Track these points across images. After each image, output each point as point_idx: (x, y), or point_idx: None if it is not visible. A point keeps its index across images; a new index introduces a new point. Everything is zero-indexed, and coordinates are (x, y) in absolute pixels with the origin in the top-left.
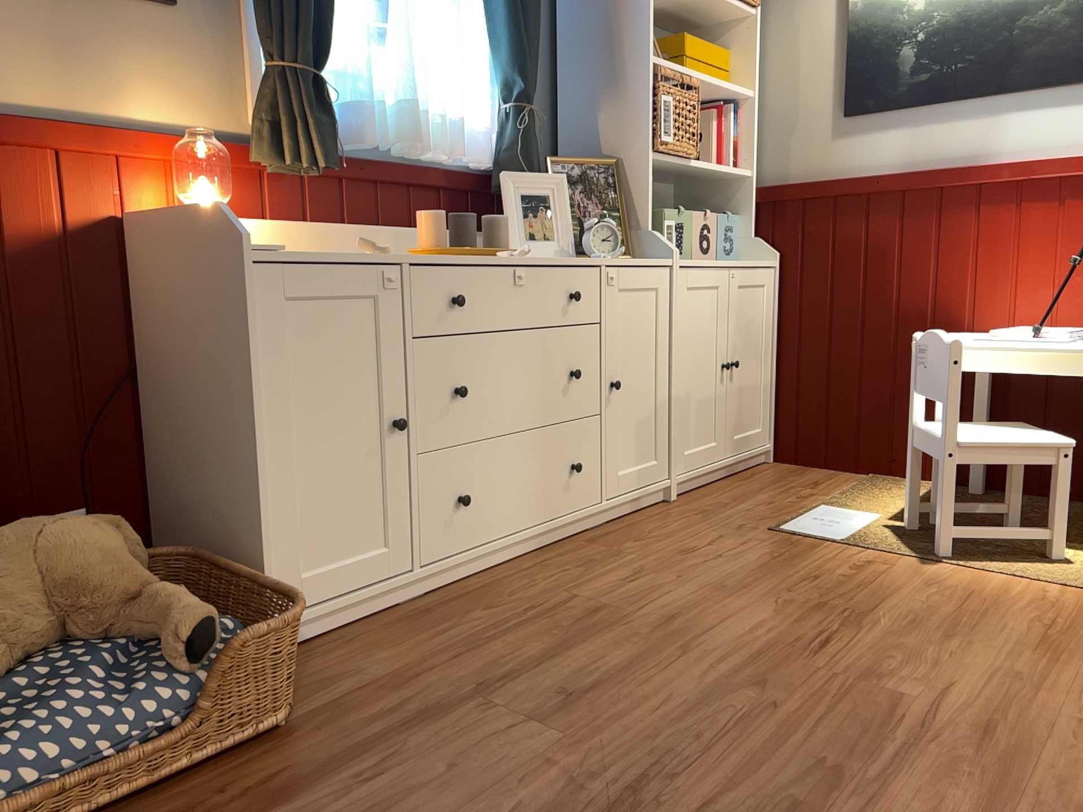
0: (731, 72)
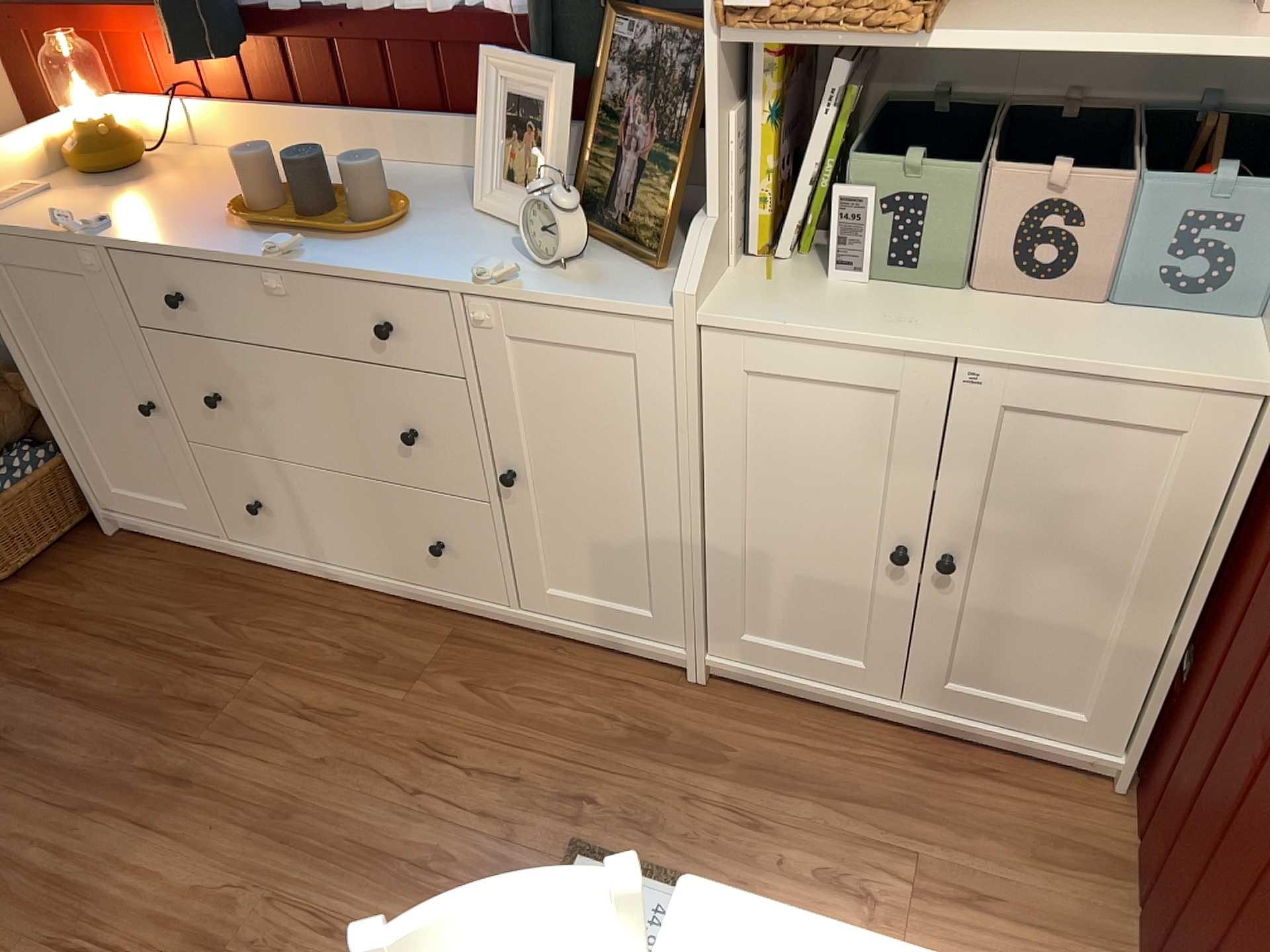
0: None
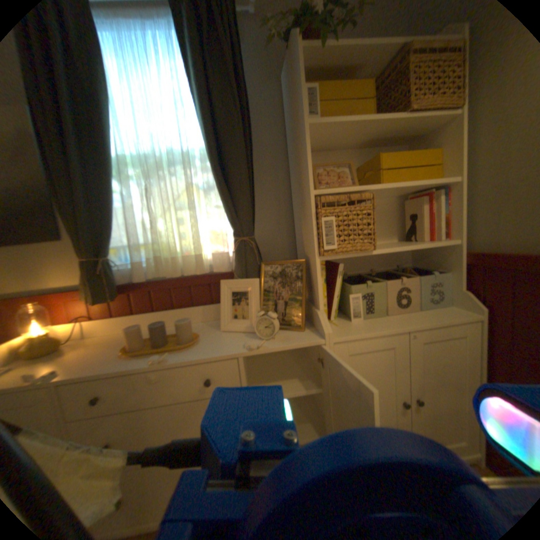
0: (445, 162)
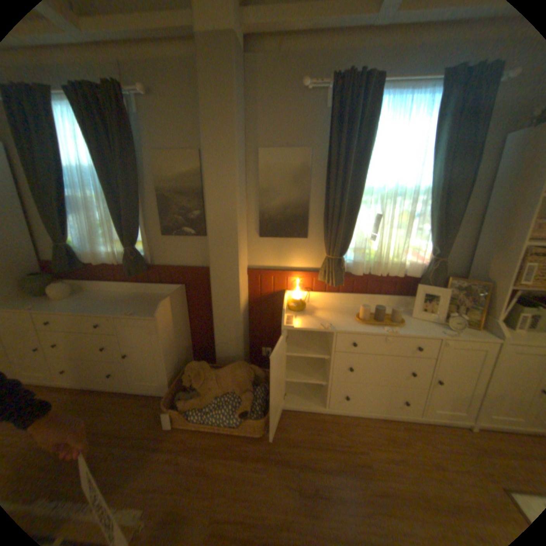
0: None
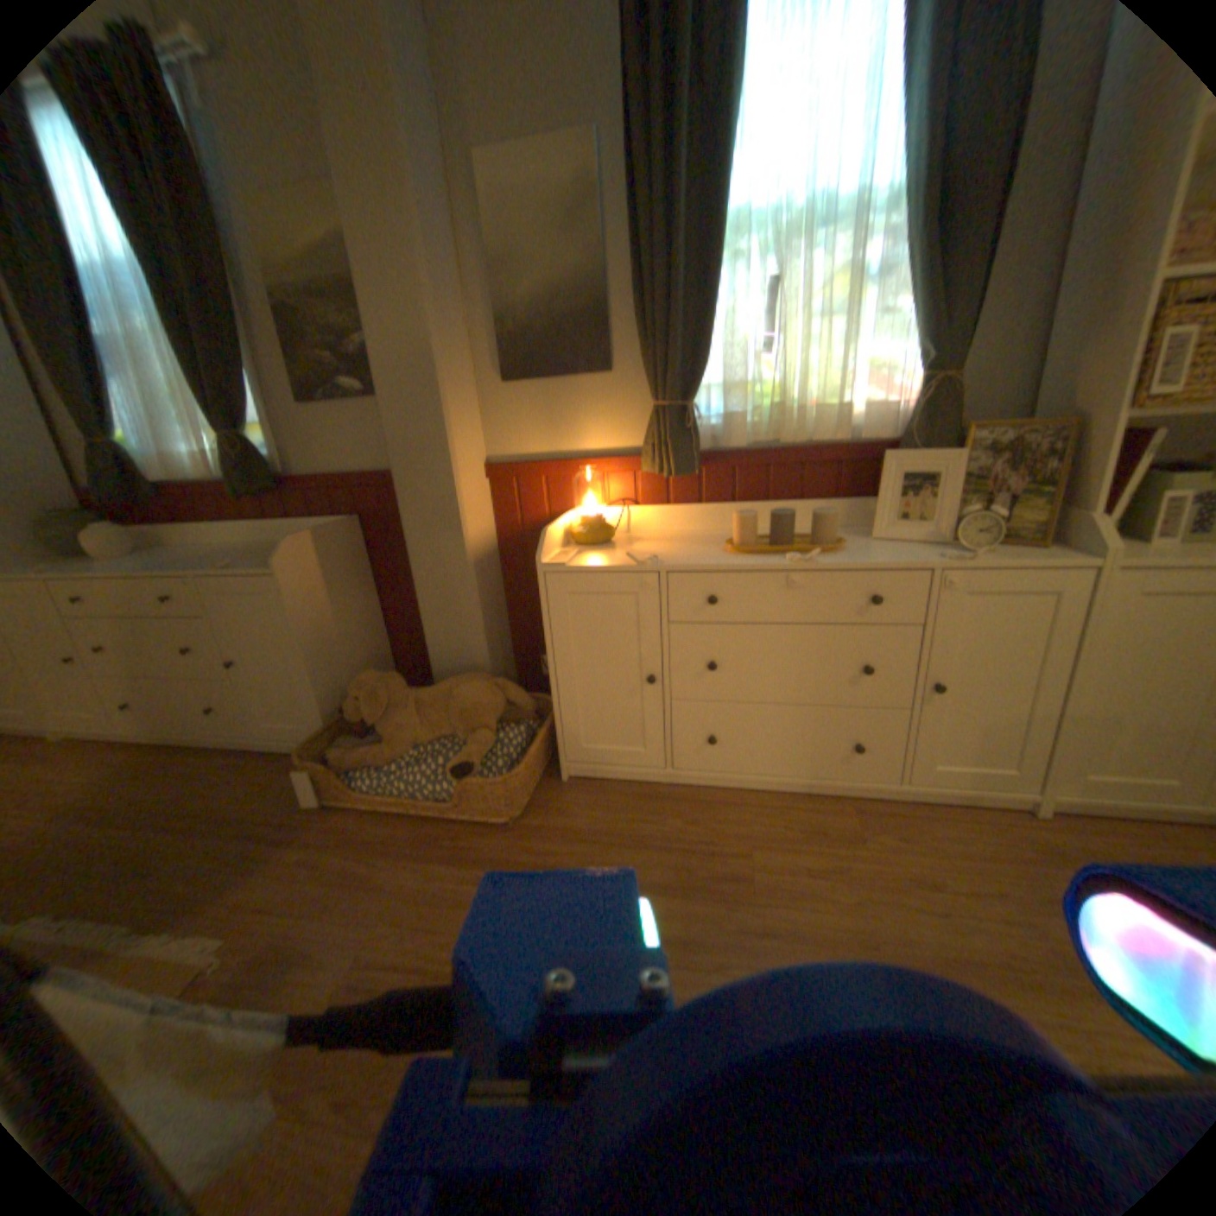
0: None
